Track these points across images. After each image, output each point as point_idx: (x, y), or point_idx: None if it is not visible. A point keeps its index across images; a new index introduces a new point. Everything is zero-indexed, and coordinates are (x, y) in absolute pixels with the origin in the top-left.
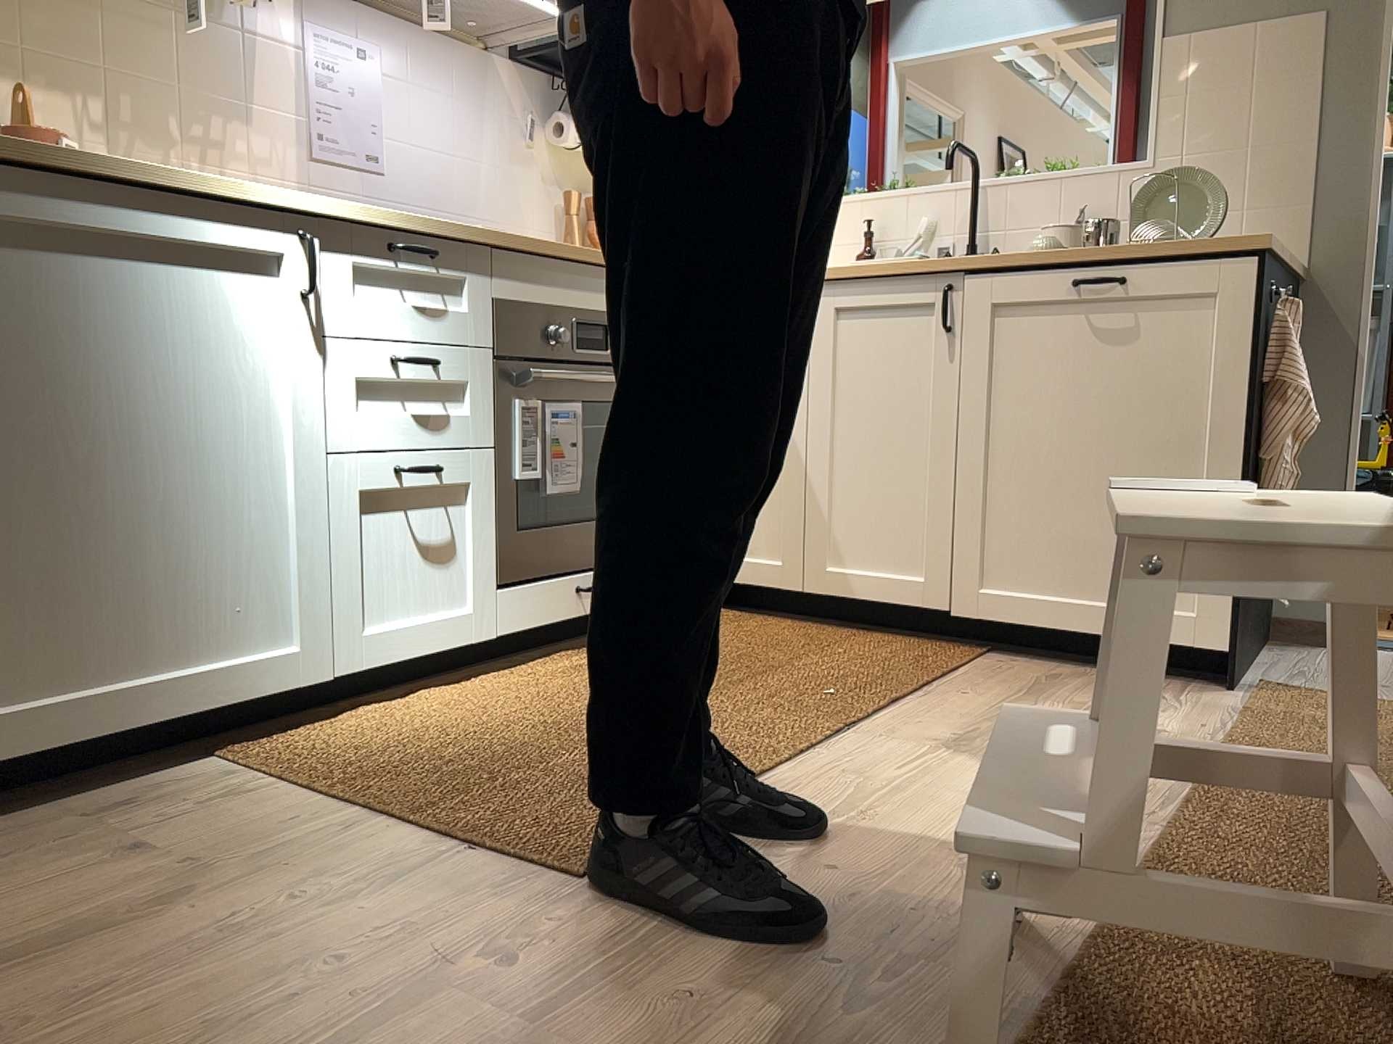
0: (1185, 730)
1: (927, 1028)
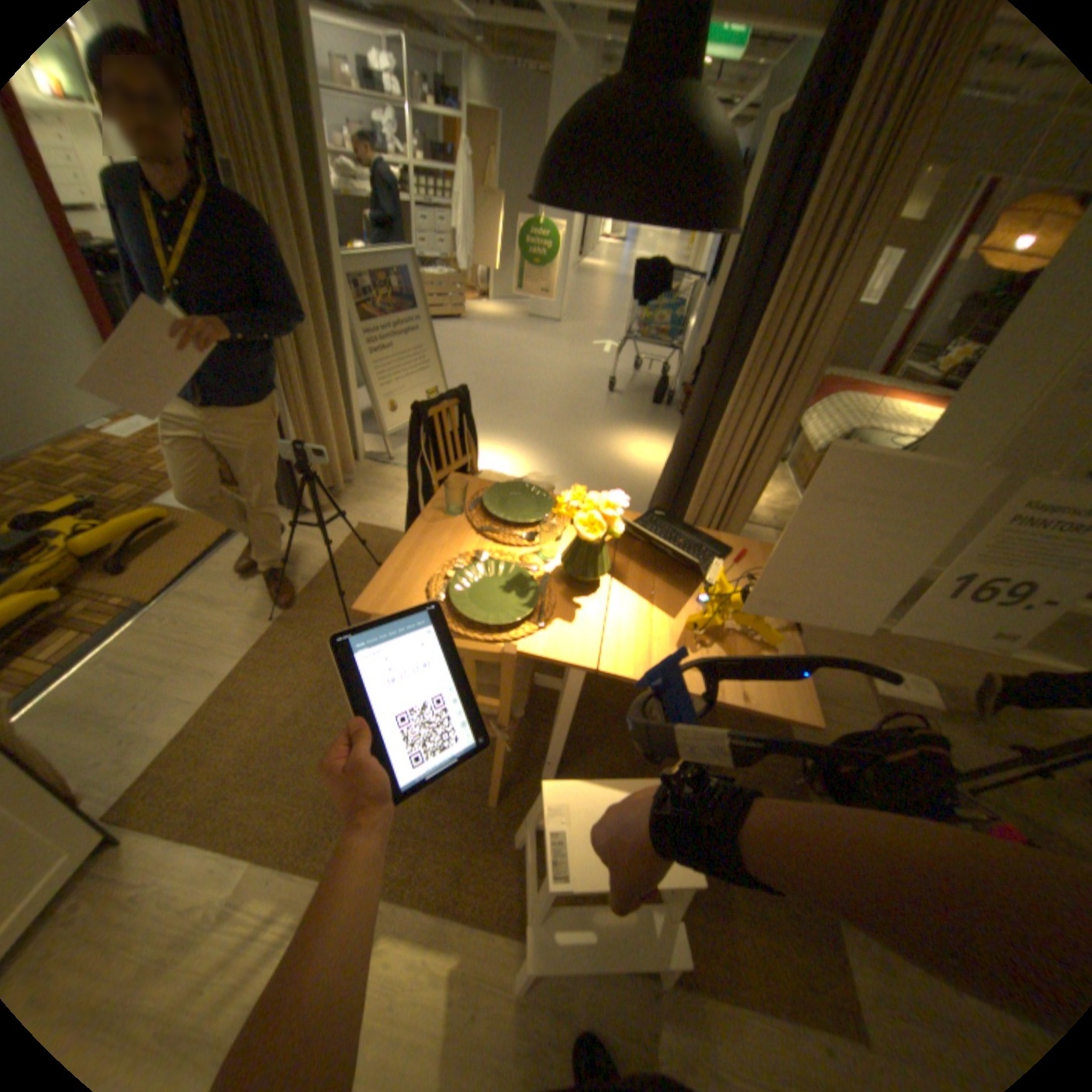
0: (222, 887)
1: (607, 1012)
